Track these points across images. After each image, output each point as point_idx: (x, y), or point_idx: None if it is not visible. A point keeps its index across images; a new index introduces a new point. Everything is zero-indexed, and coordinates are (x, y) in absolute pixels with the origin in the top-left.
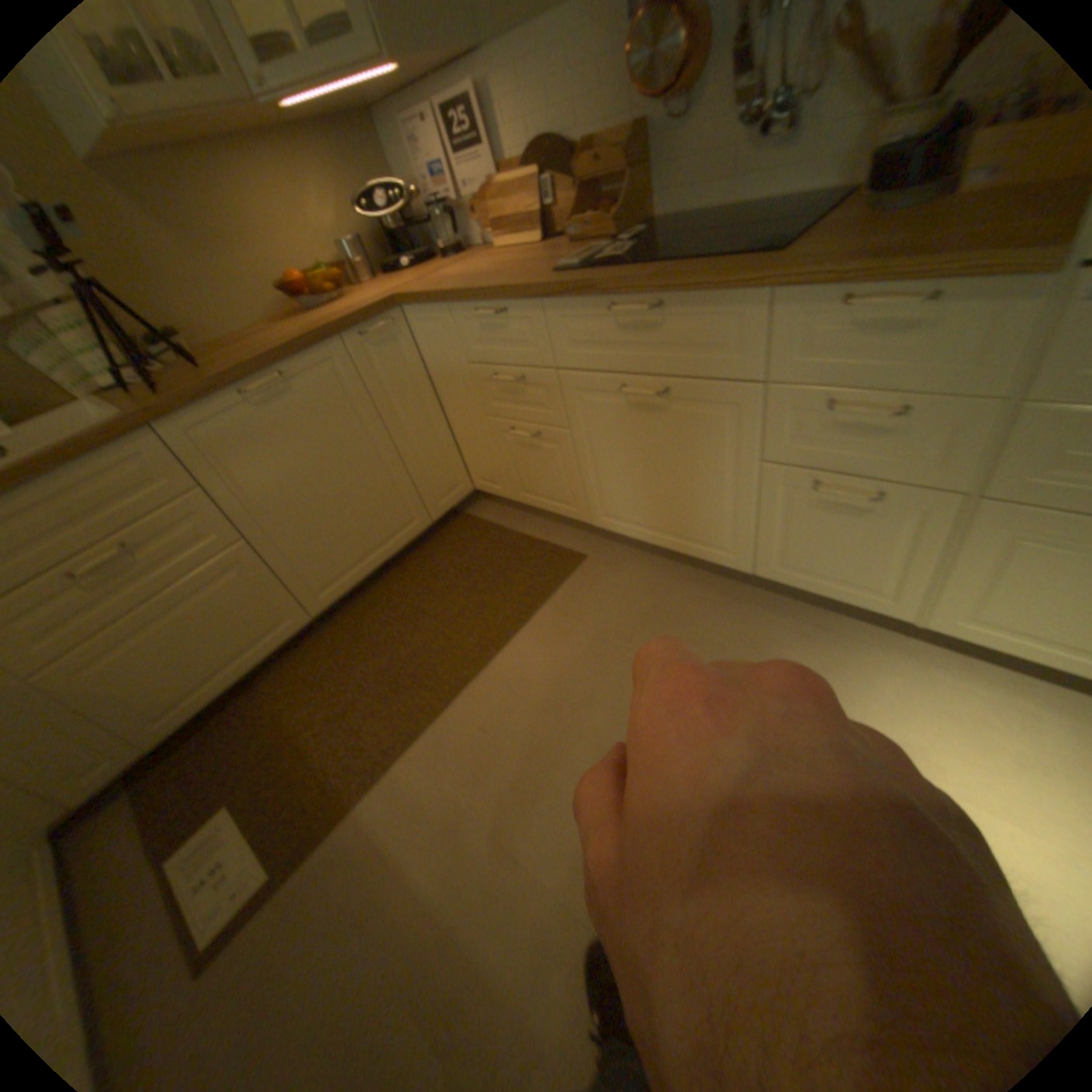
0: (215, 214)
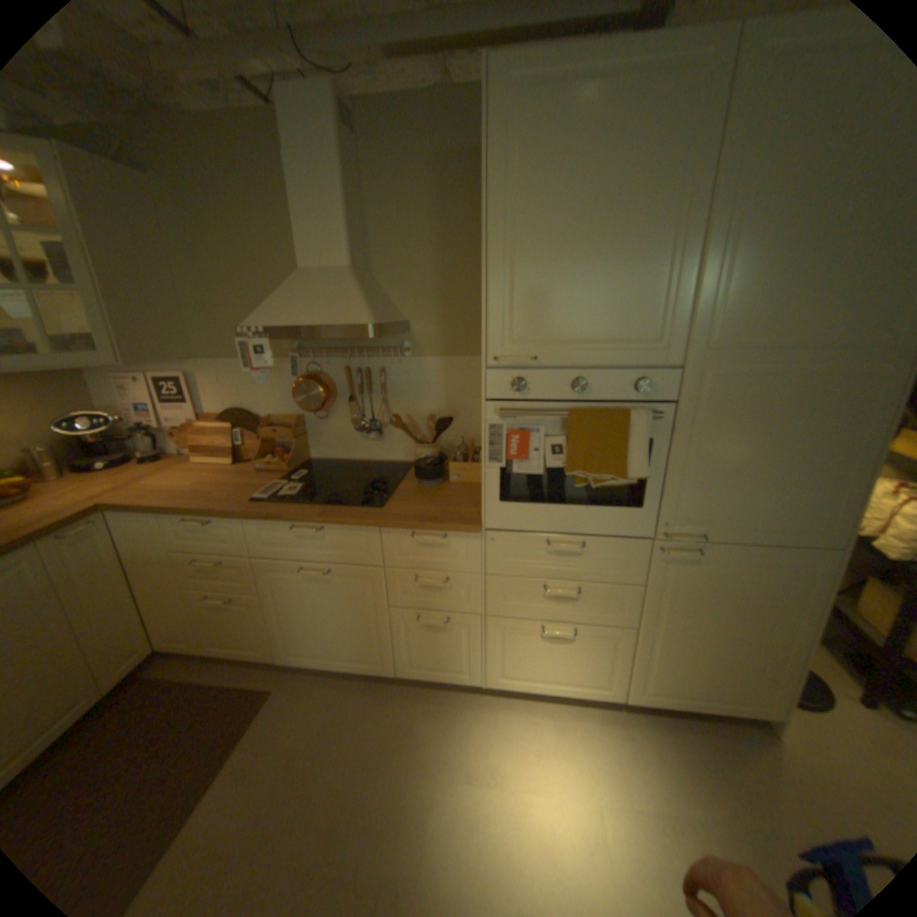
0: None
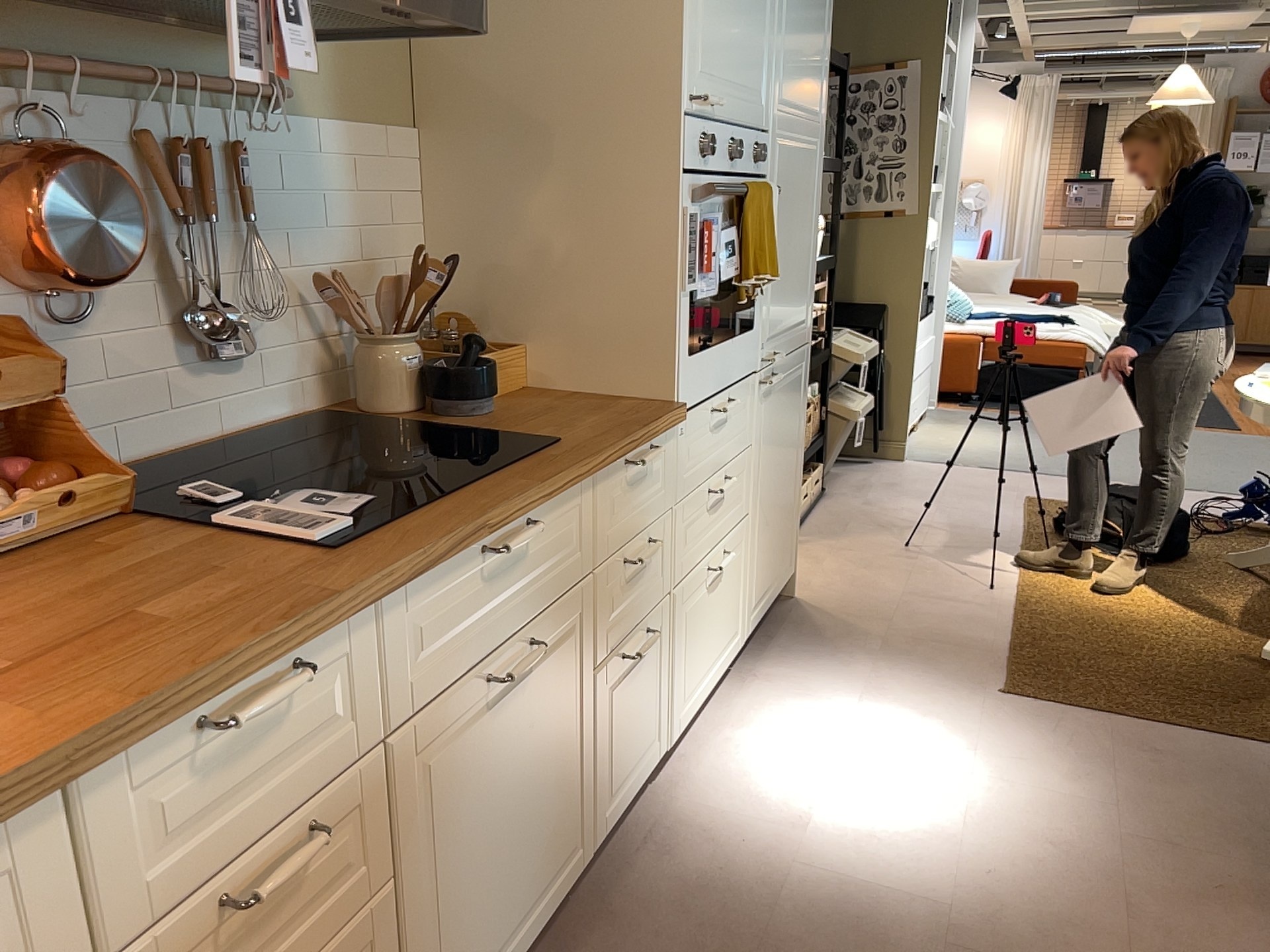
0: None
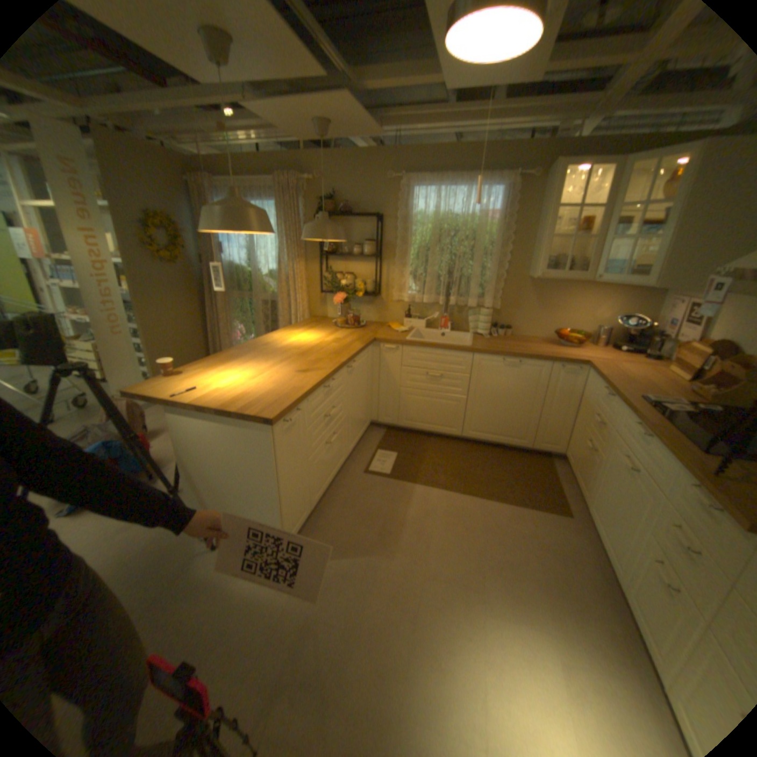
0: (558, 301)
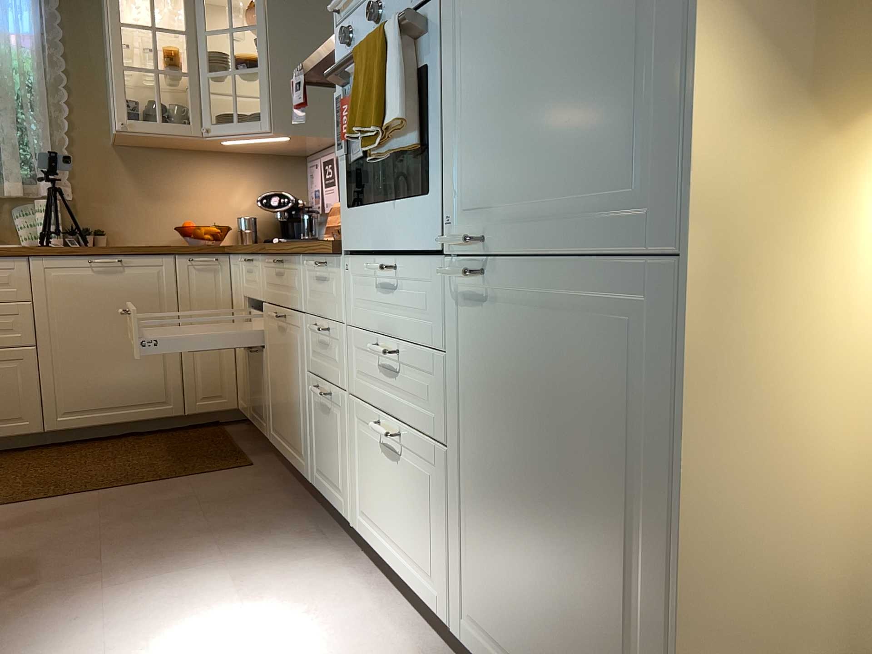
0: (171, 185)
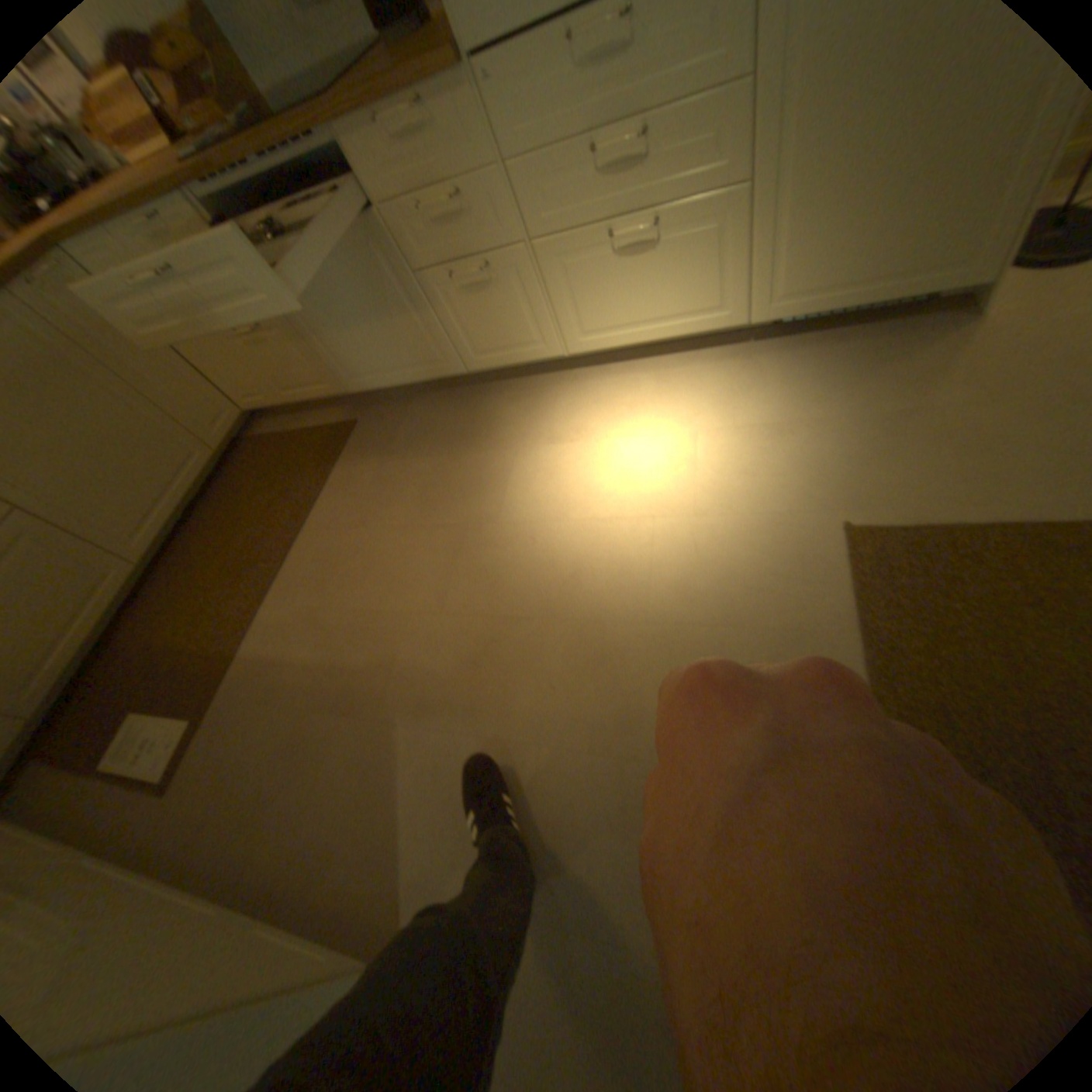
0: None
